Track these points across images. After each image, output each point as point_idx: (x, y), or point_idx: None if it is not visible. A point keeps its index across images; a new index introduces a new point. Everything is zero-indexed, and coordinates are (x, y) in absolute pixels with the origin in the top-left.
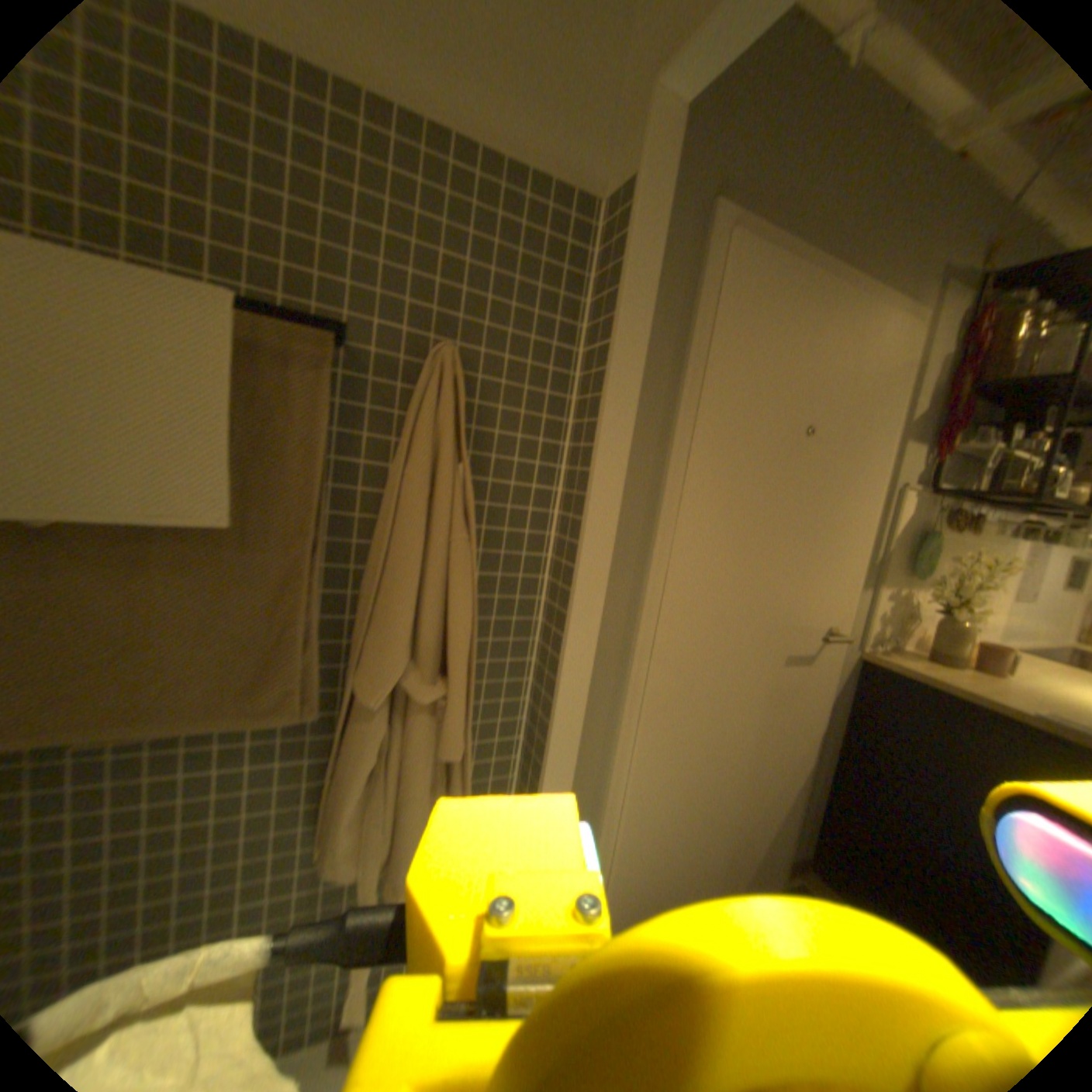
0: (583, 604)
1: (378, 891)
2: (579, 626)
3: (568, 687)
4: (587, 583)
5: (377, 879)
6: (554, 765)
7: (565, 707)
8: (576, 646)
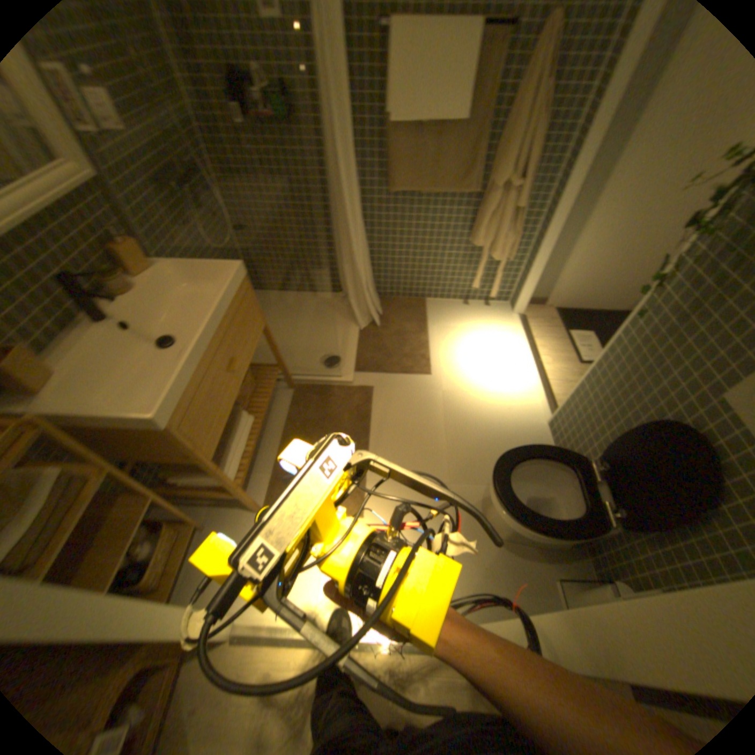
0: (589, 151)
1: (492, 249)
2: (584, 162)
3: (571, 192)
4: (594, 140)
5: (492, 246)
6: (556, 226)
7: (567, 201)
8: (580, 172)
